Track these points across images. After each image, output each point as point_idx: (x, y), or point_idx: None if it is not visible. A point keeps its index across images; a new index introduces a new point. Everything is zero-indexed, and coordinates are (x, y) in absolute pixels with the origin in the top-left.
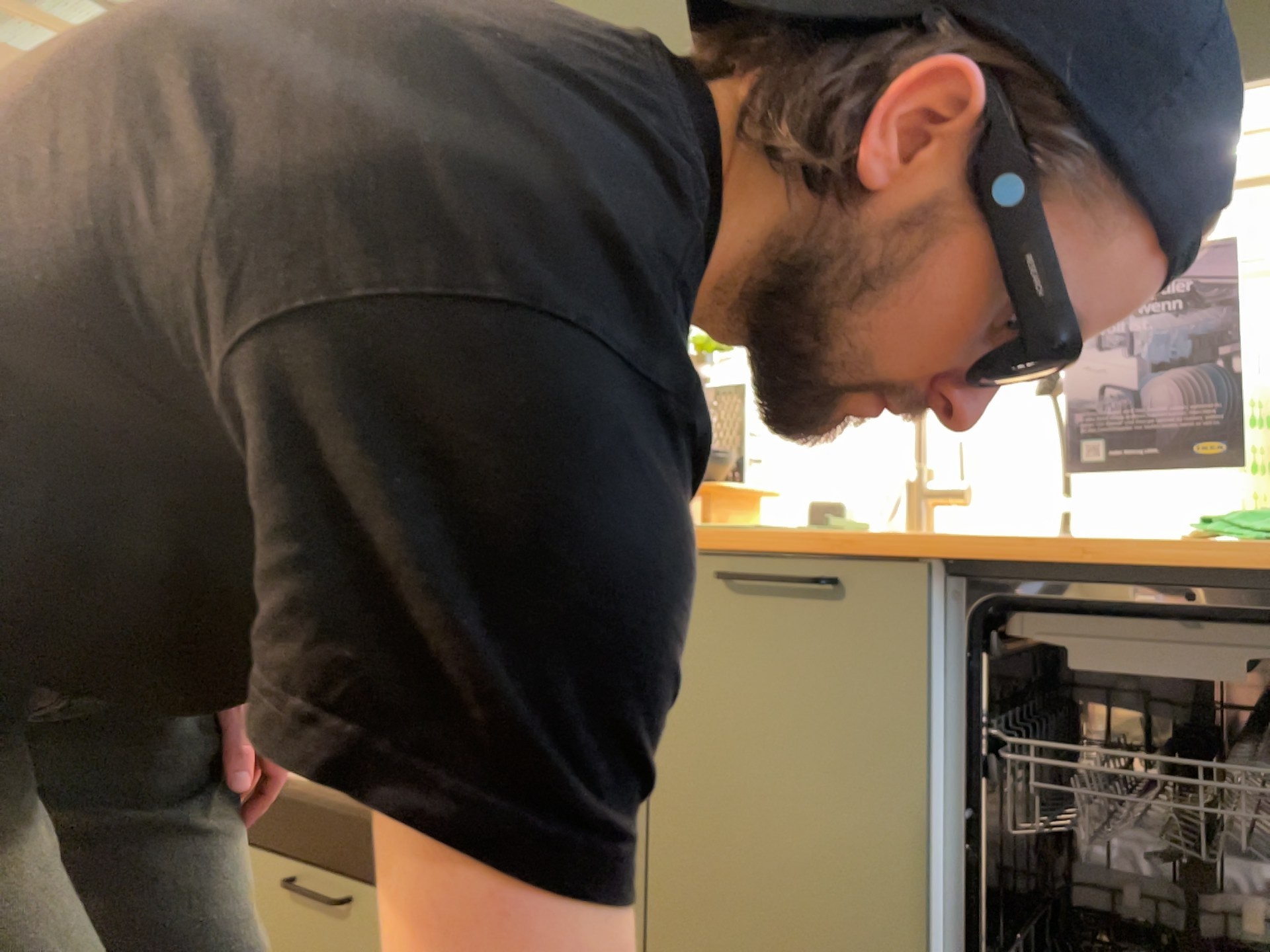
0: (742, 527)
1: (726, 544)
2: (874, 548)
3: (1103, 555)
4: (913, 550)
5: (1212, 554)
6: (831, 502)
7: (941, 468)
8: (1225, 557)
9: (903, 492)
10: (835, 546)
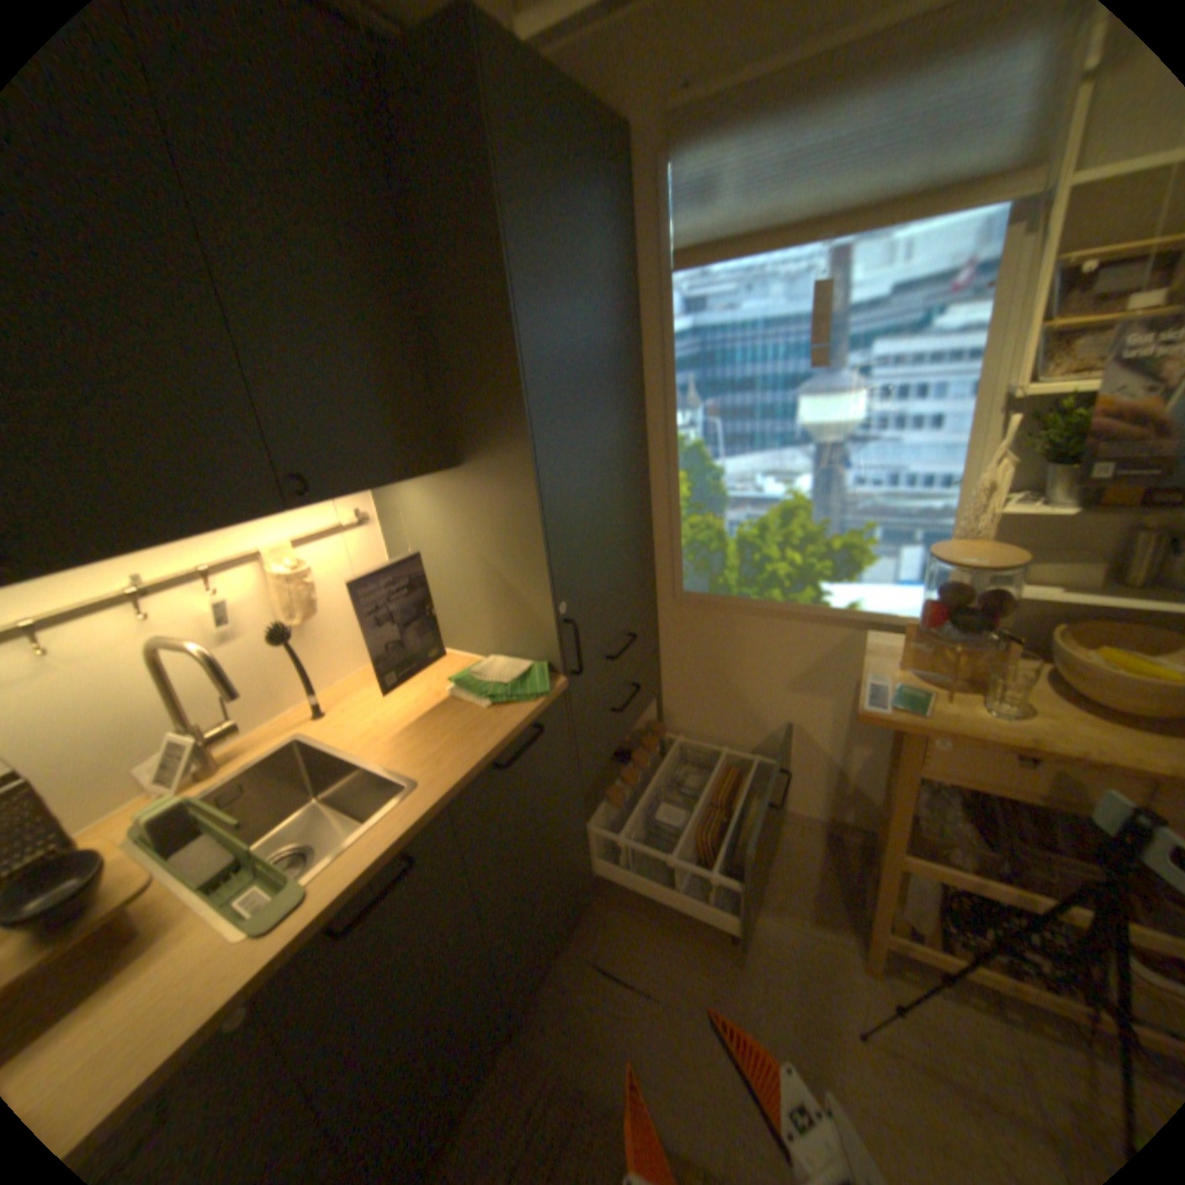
0: (299, 894)
1: (325, 916)
2: (421, 823)
3: (505, 743)
4: (441, 805)
5: (532, 717)
6: (153, 808)
7: (195, 720)
8: (526, 713)
9: (185, 756)
10: (400, 842)
